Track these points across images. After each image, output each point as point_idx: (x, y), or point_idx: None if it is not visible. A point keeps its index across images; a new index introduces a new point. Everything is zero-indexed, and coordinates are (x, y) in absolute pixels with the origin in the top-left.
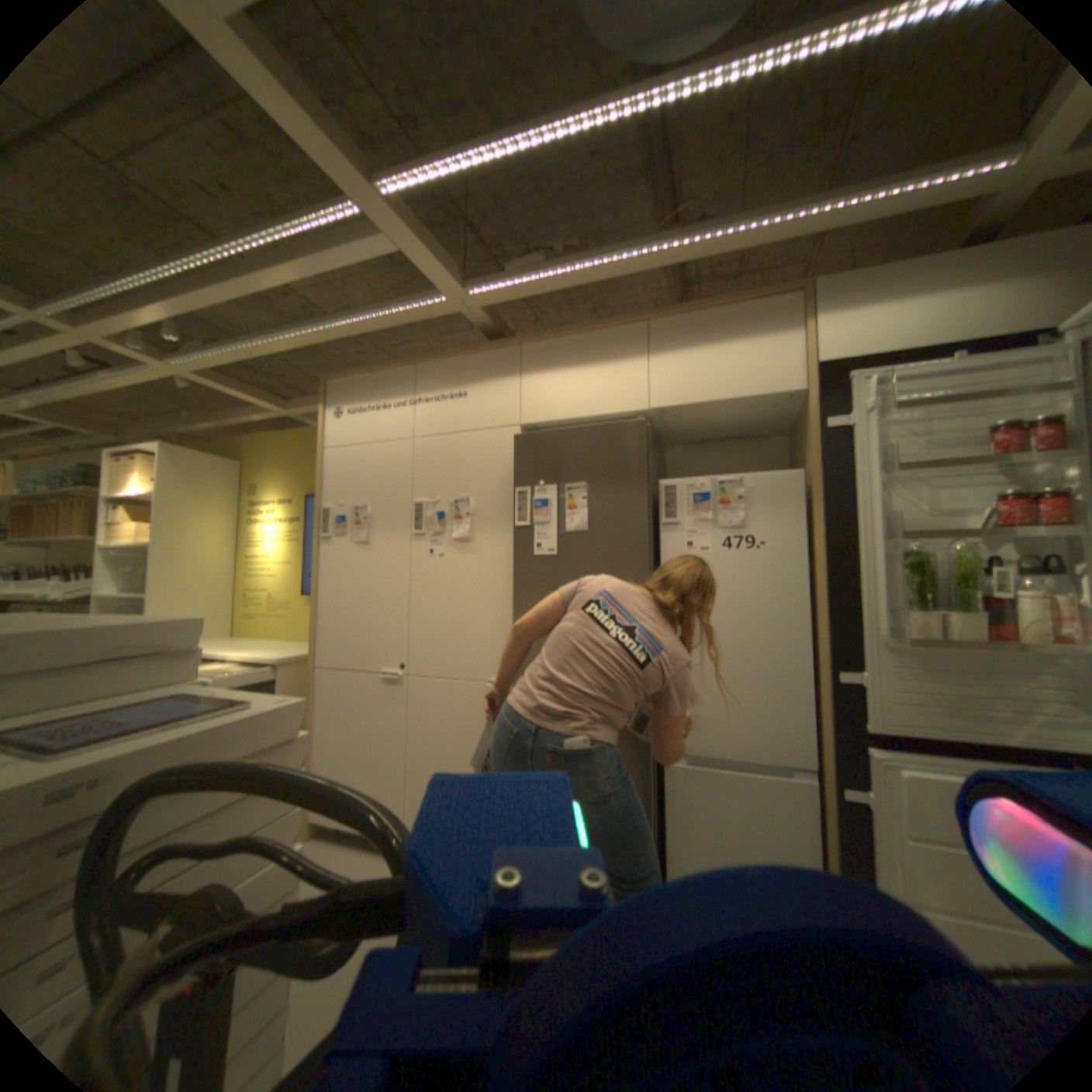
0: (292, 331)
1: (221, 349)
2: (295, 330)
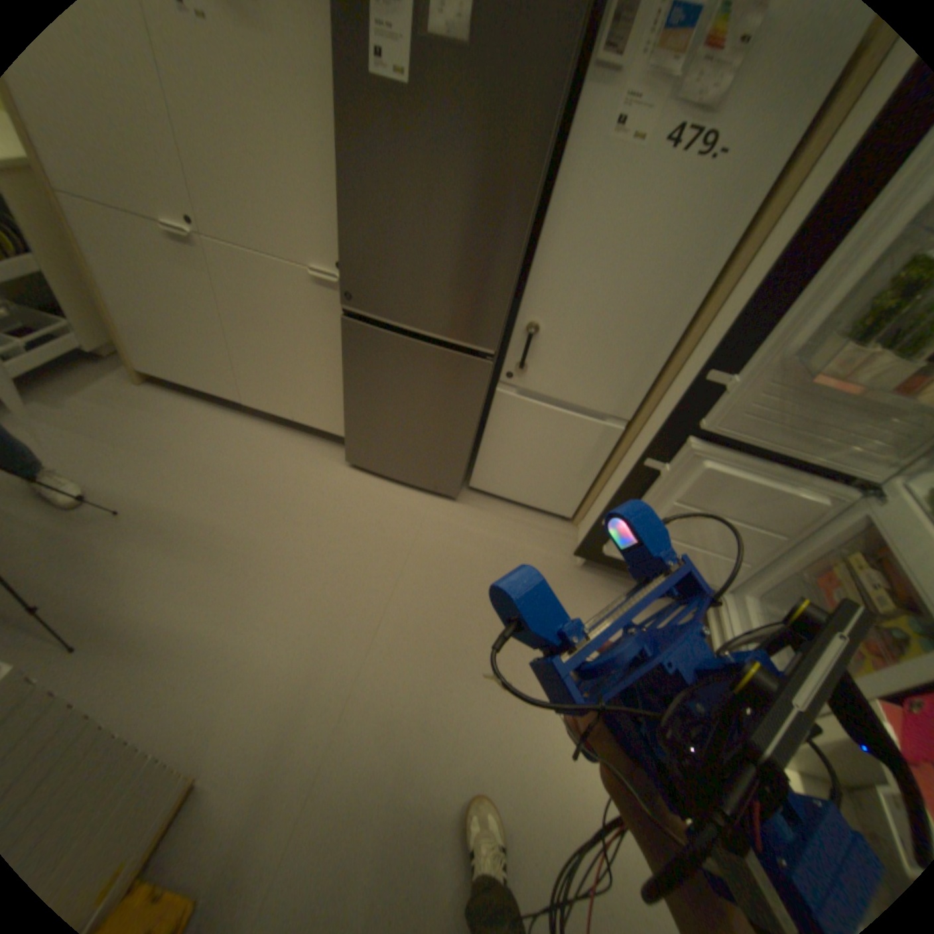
0: None
1: None
2: None
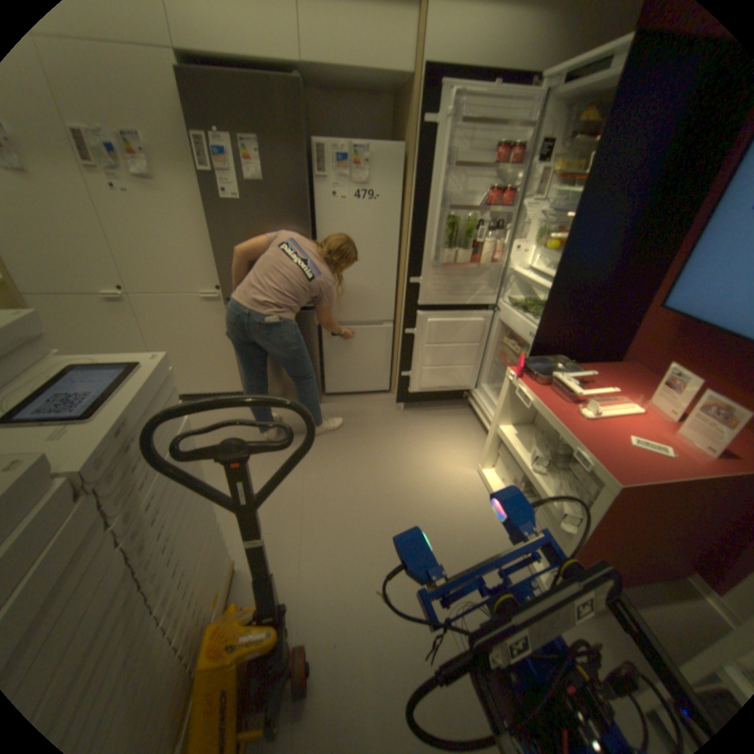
0: None
1: None
2: None
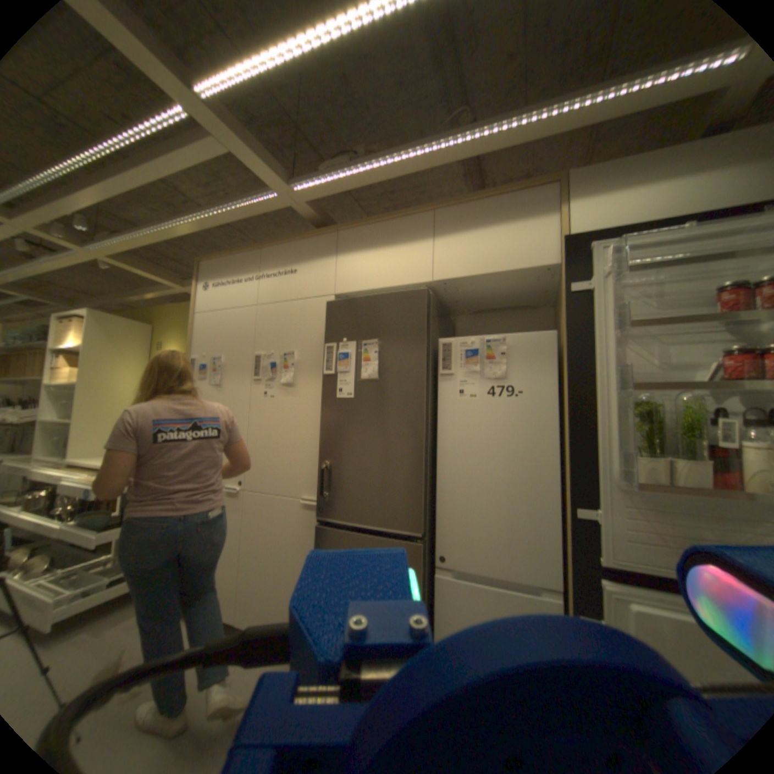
0: (169, 222)
1: (123, 238)
2: (171, 222)
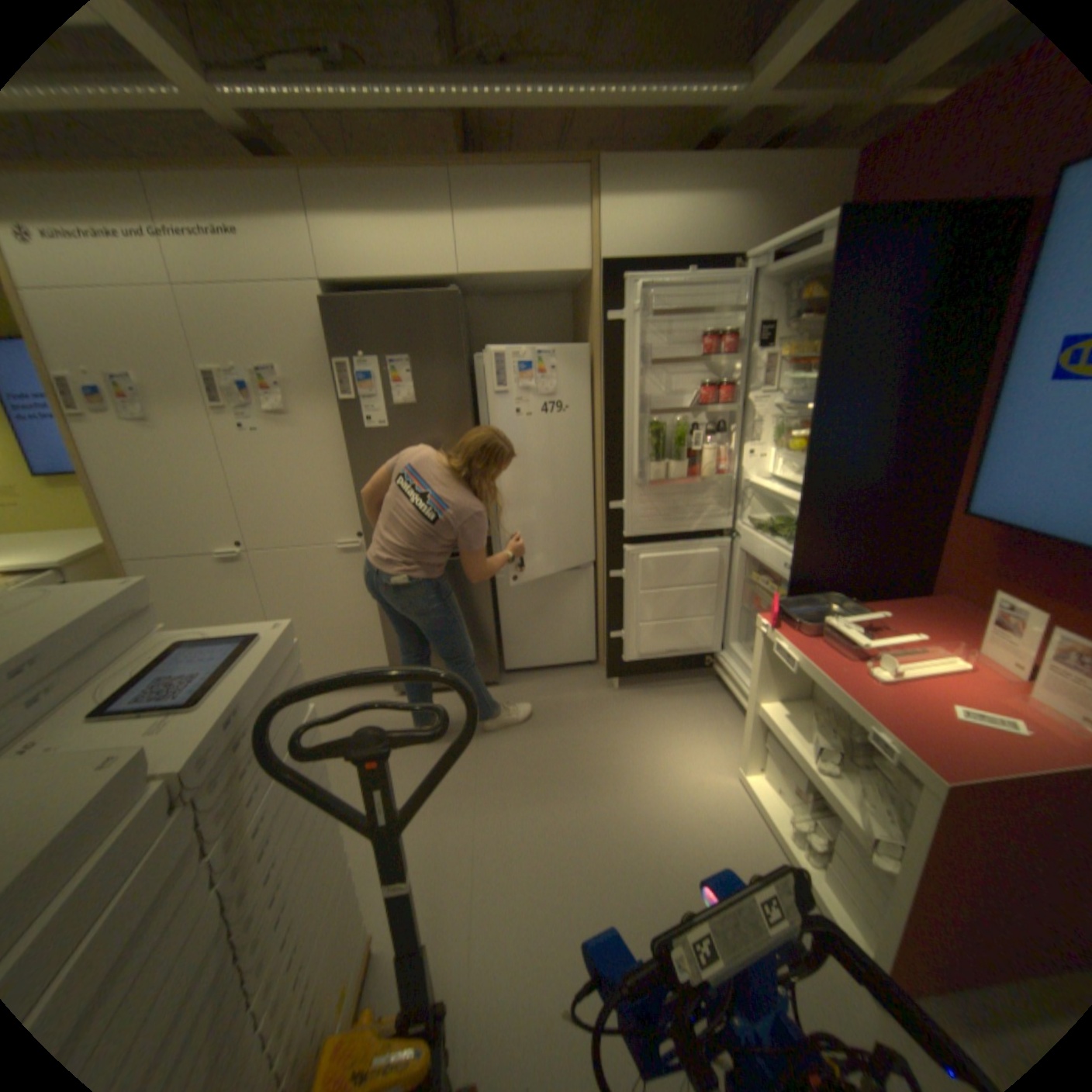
0: None
1: None
2: None
